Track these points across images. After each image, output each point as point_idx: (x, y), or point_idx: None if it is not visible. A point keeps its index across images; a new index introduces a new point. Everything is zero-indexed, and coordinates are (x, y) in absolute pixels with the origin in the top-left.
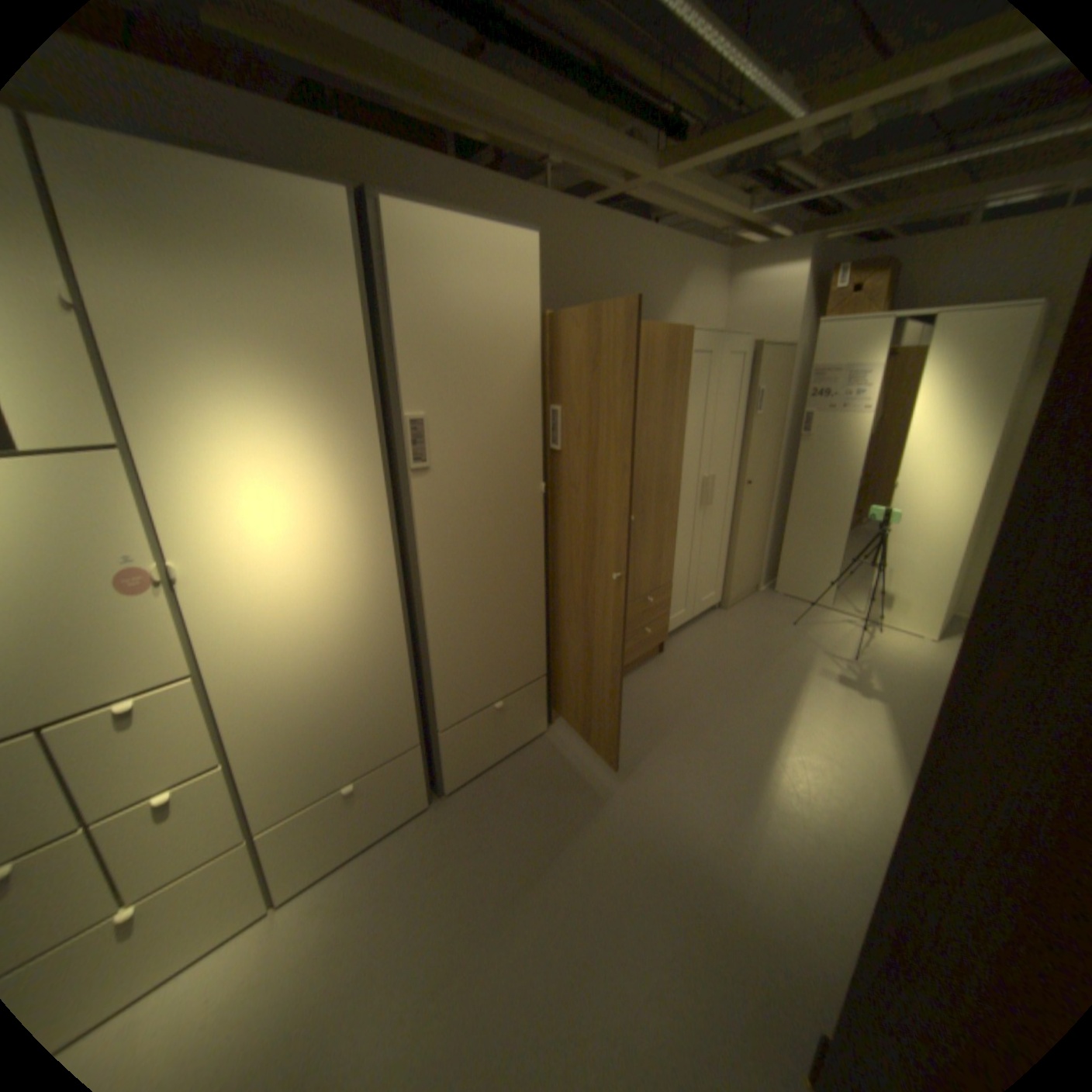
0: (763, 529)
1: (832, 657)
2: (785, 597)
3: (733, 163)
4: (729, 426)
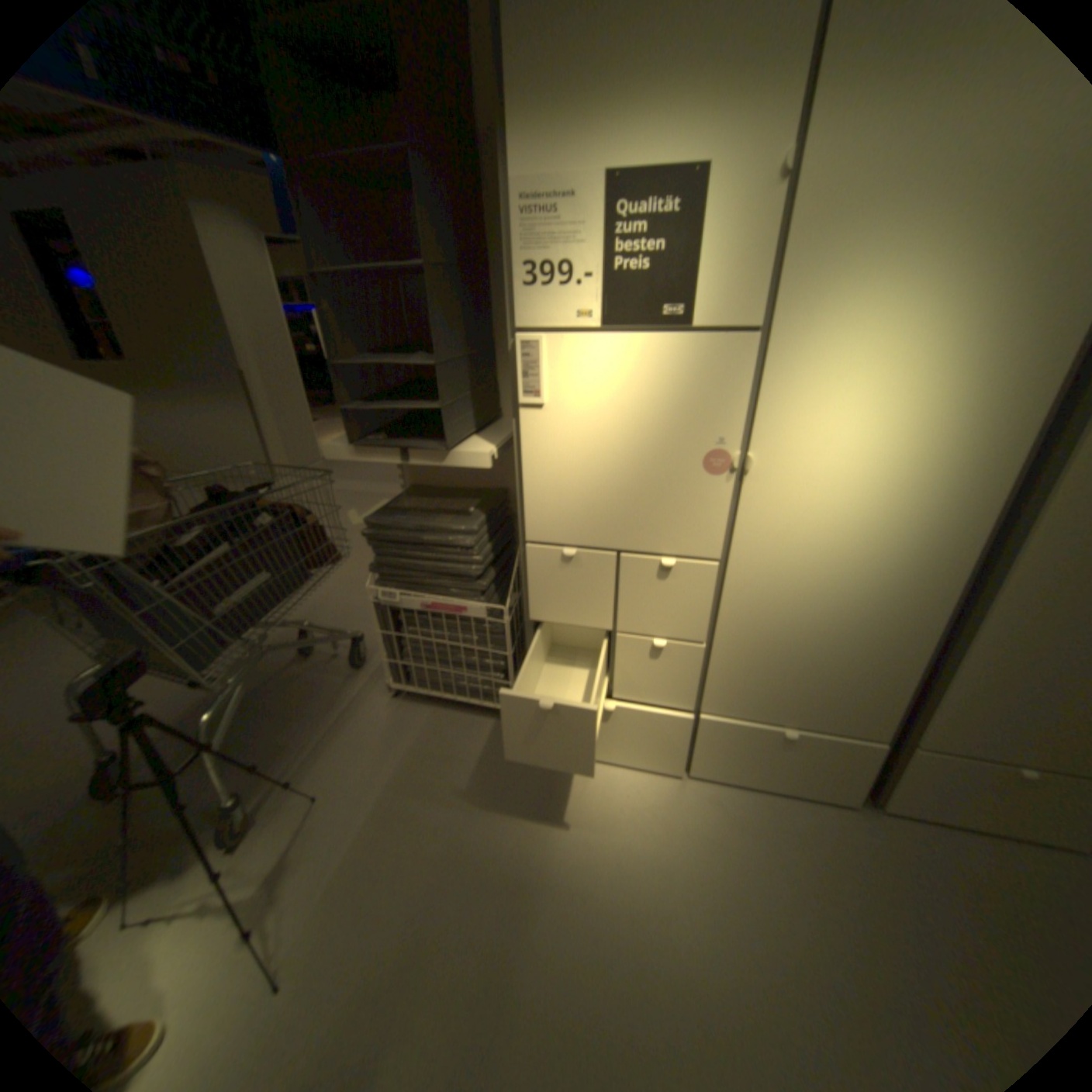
0: None
1: None
2: None
3: None
4: None
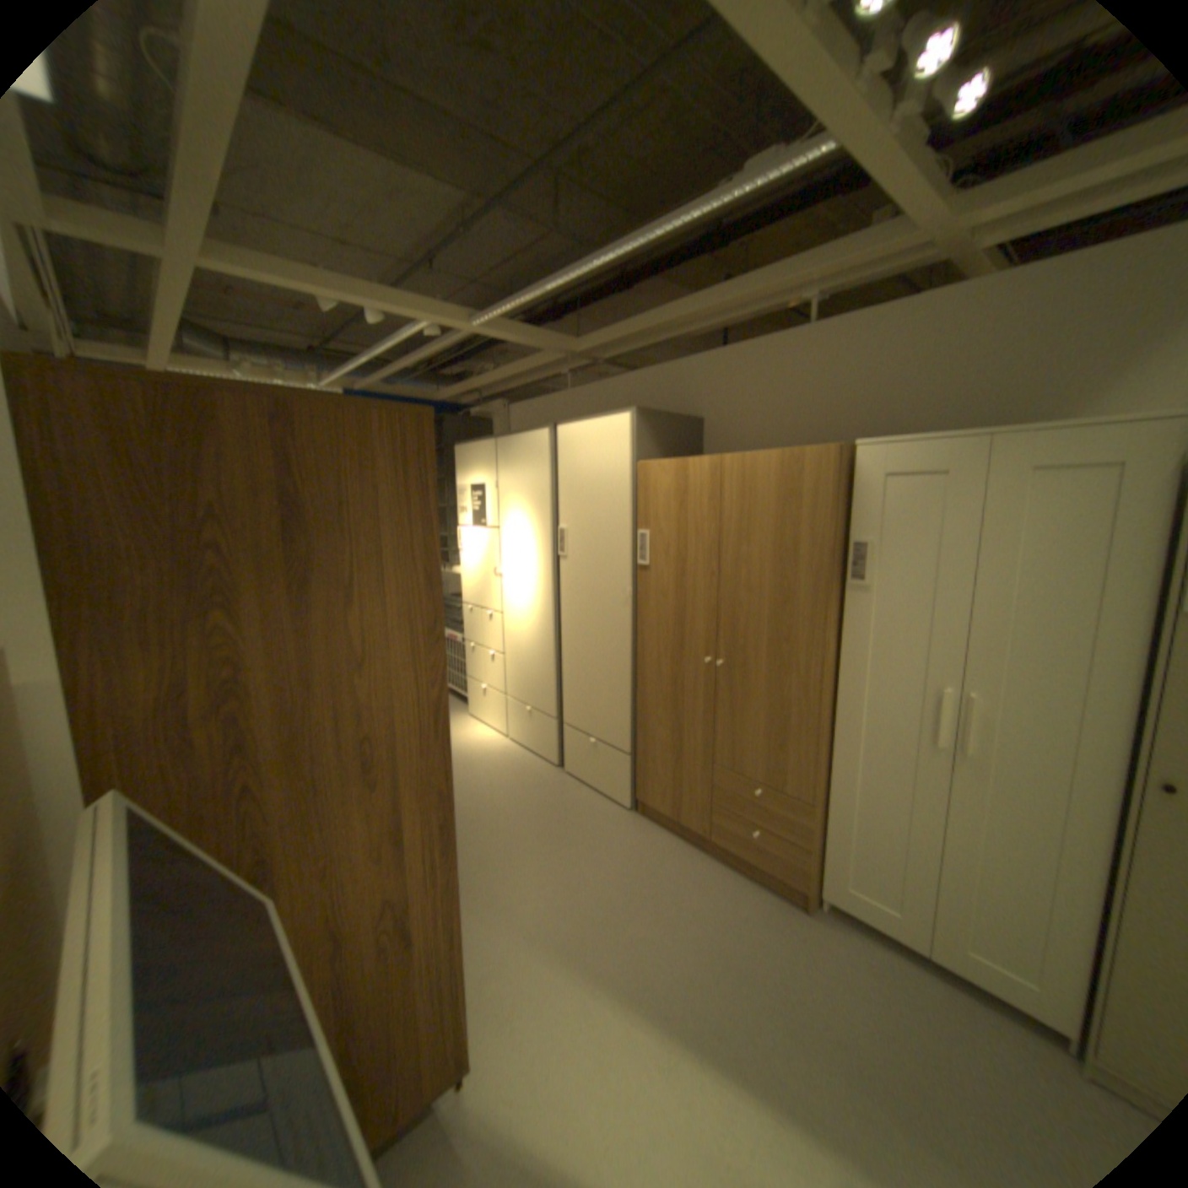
0: None
1: None
2: None
3: None
4: (1058, 617)
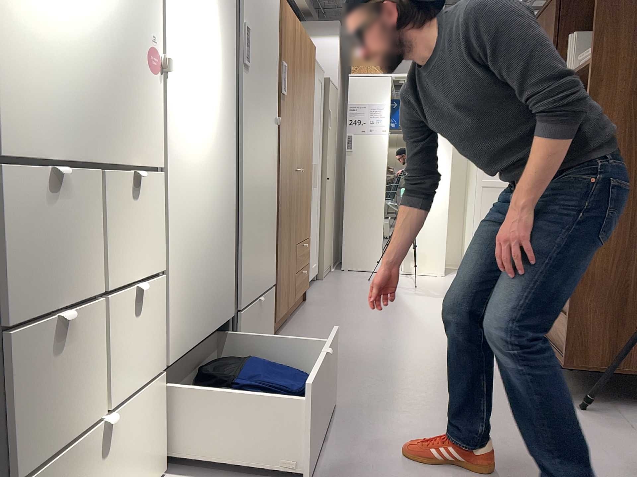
0: (332, 218)
1: (403, 288)
2: (350, 271)
3: None
4: (318, 131)
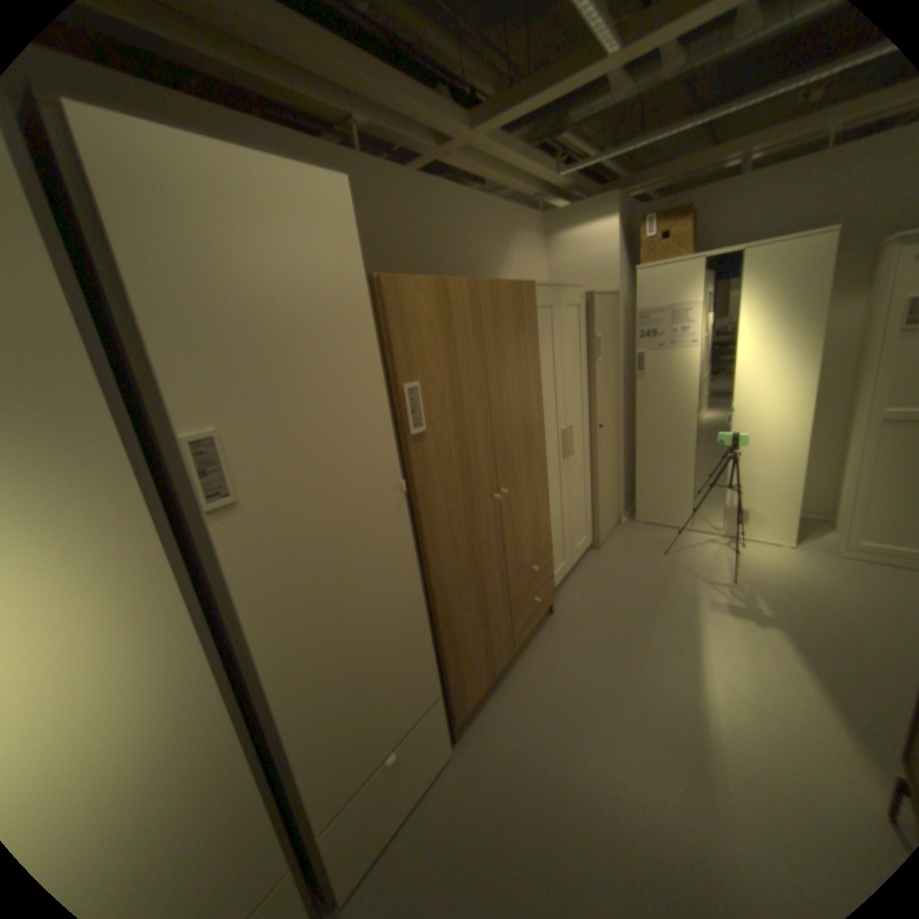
0: (617, 465)
1: (712, 584)
2: (646, 525)
3: (534, 131)
4: (575, 376)
